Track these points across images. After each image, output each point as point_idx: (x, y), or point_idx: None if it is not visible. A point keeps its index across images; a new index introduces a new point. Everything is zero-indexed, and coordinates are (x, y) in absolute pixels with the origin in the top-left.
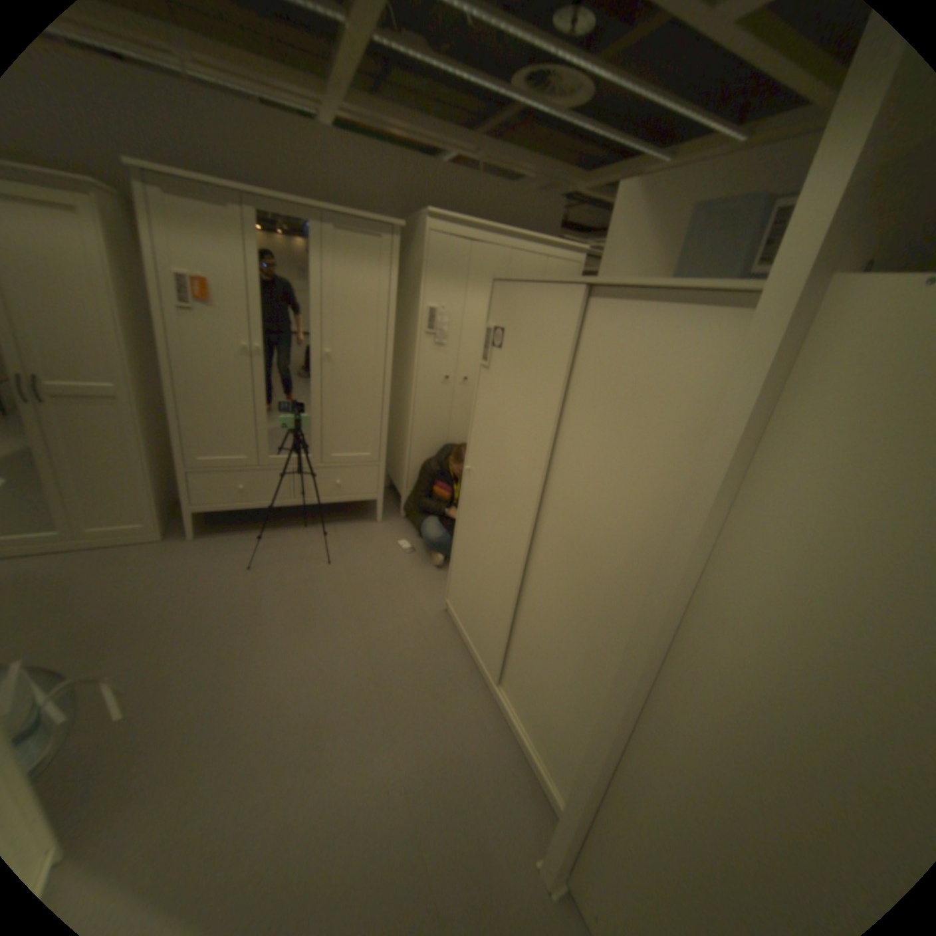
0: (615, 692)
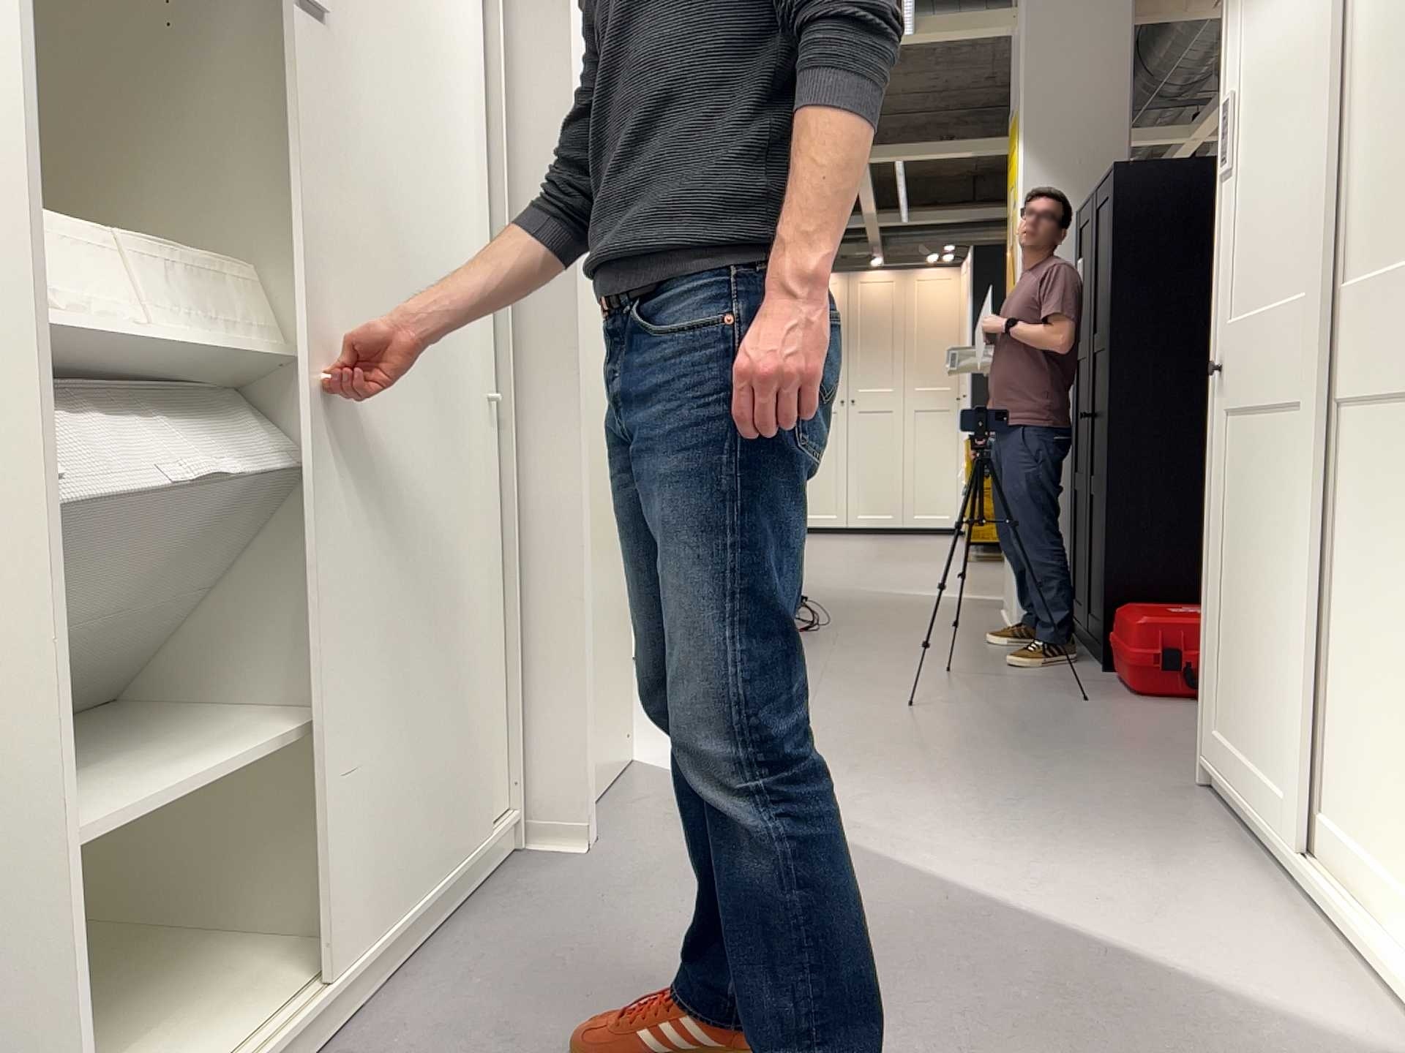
0: (598, 430)
